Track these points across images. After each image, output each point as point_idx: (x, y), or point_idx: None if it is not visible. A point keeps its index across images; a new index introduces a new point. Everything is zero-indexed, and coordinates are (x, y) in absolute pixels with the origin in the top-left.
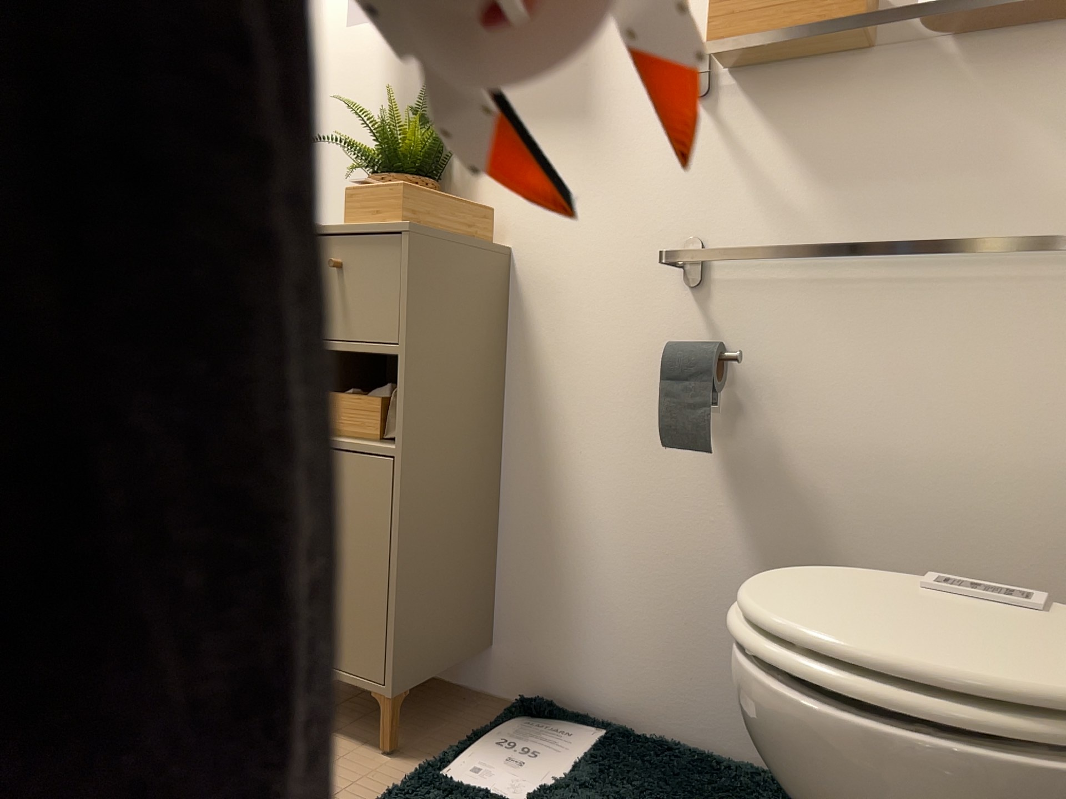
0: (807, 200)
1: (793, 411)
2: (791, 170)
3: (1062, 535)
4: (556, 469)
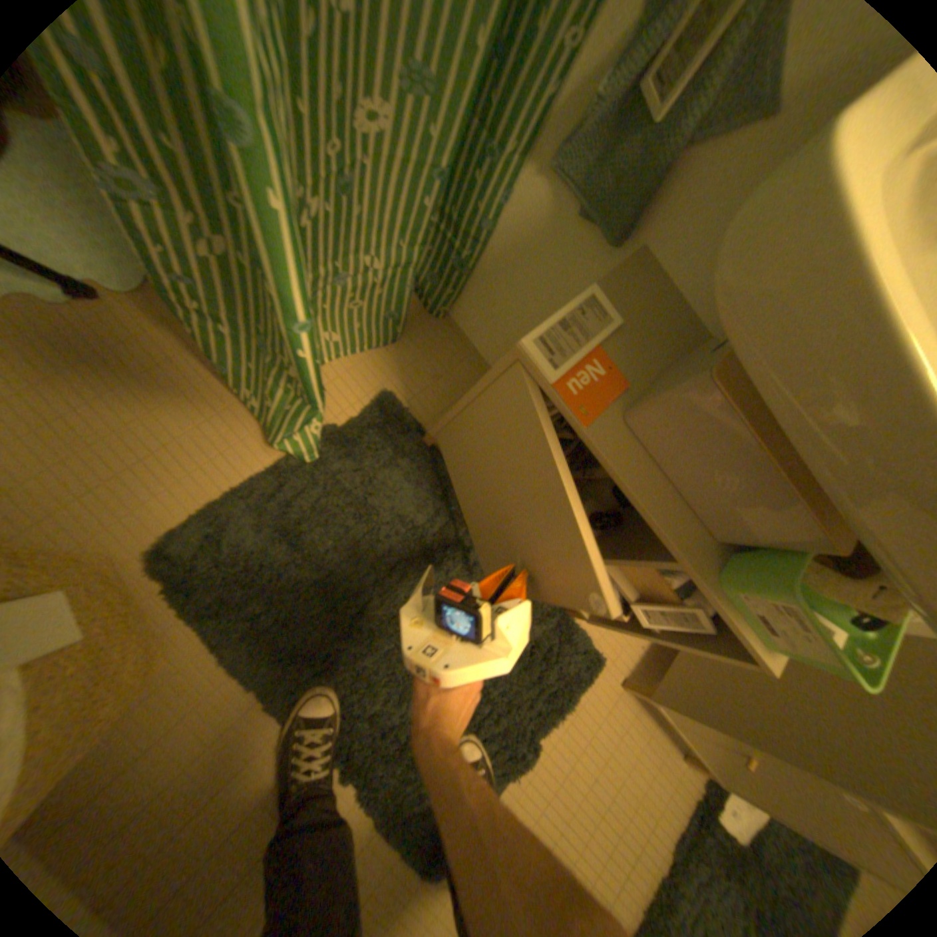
0: None
1: None
2: None
3: None
4: None
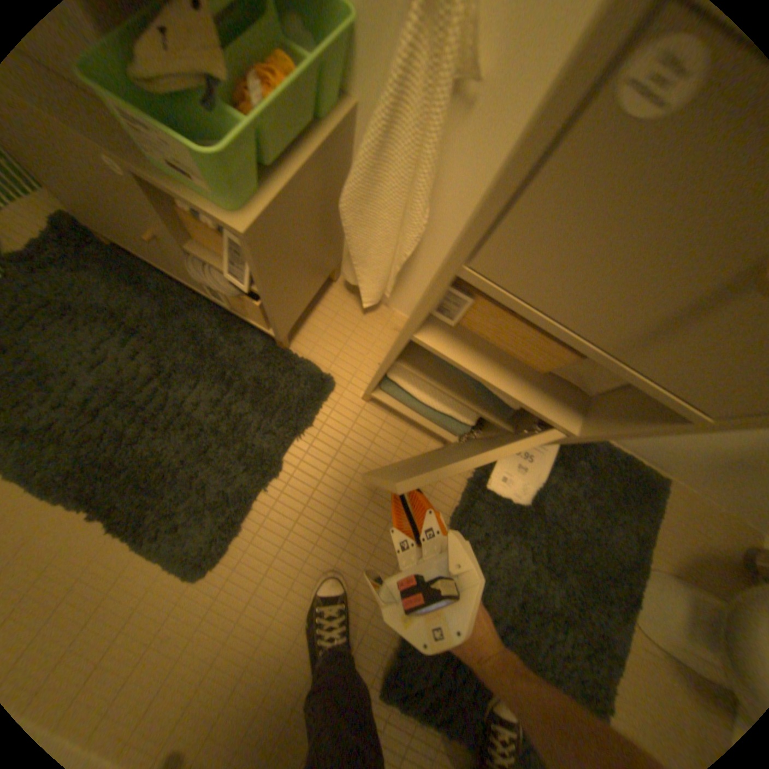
0: None
1: None
2: None
3: None
4: None
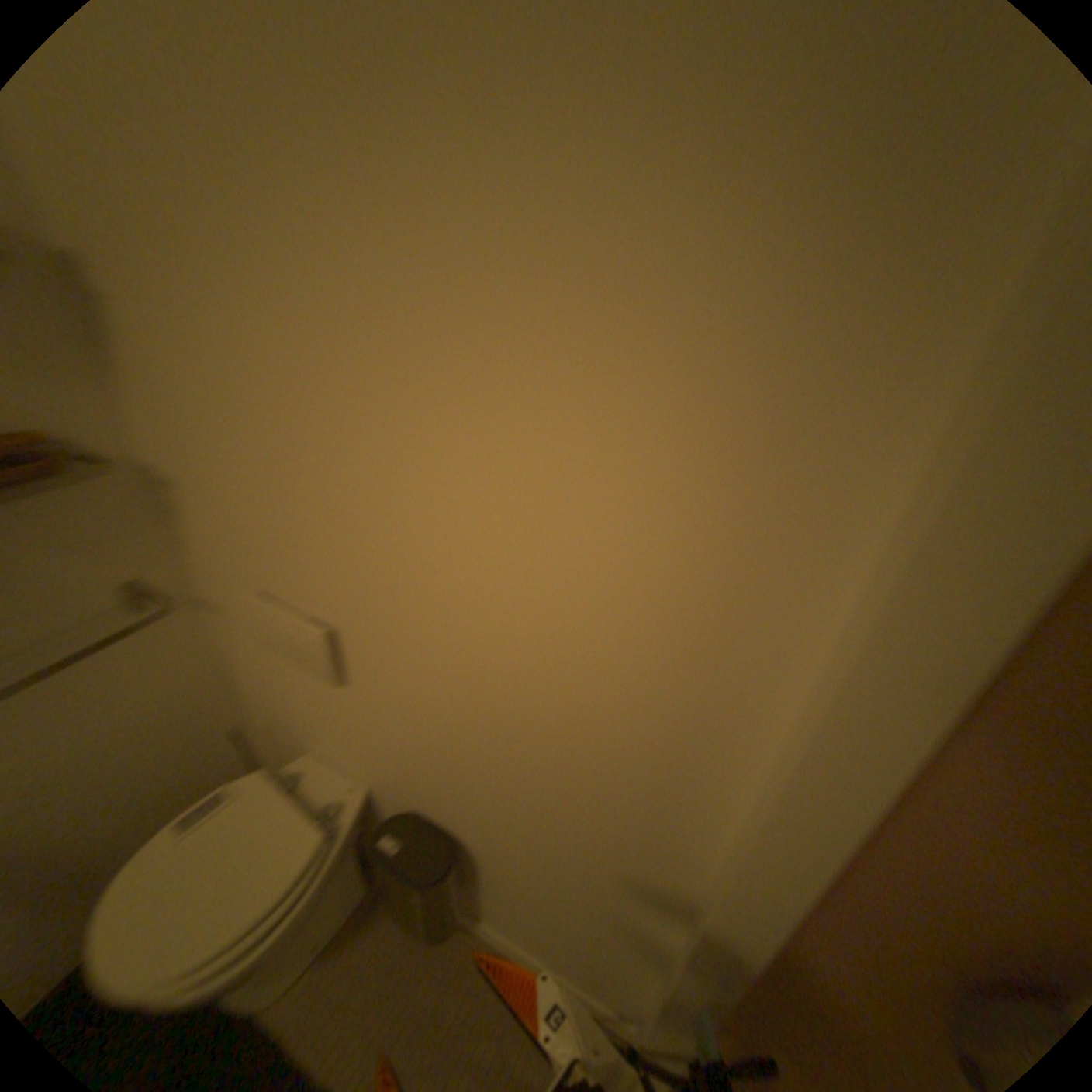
0: None
1: None
2: None
3: (161, 732)
4: None
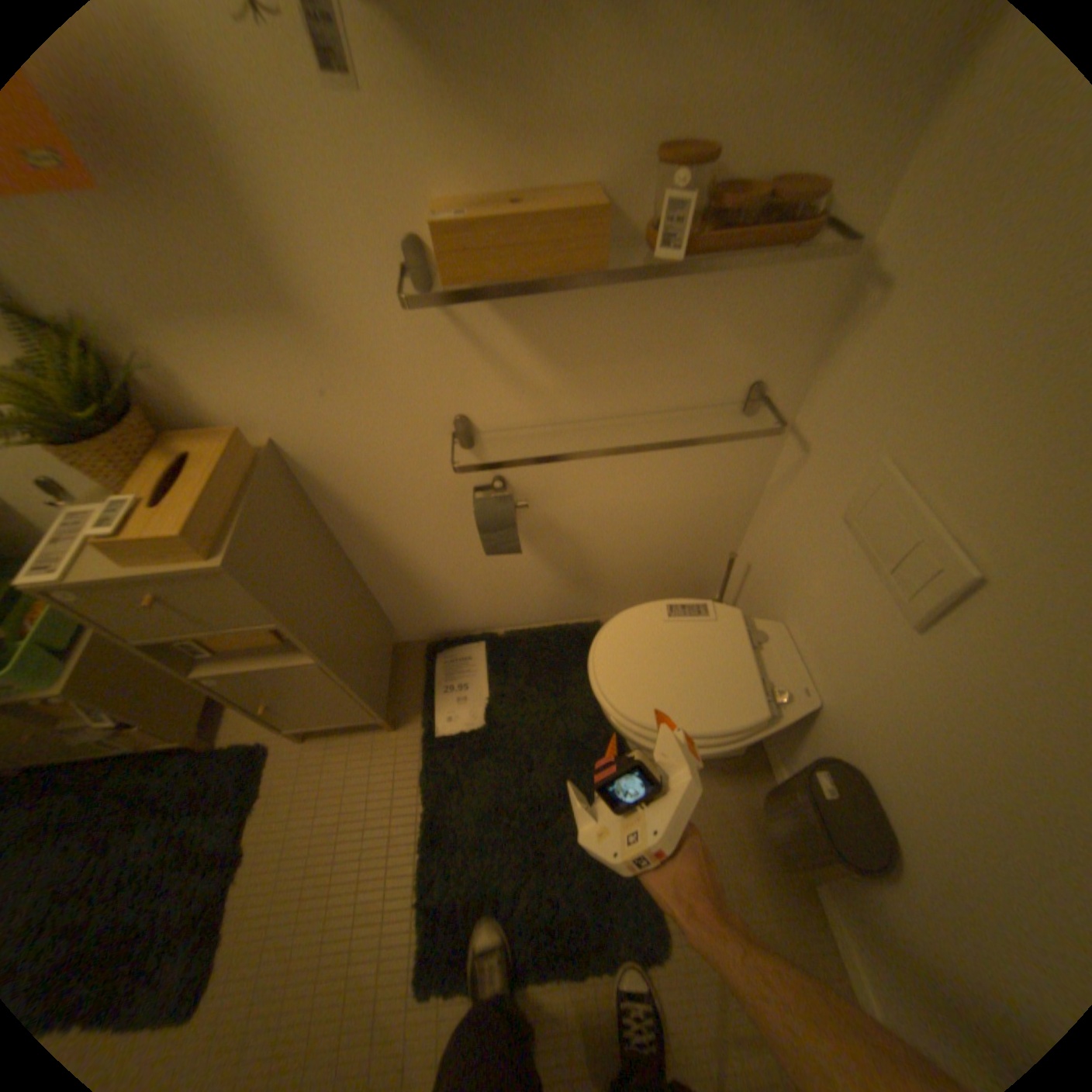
0: (549, 380)
1: (556, 501)
2: (533, 358)
3: (694, 521)
4: (400, 557)
